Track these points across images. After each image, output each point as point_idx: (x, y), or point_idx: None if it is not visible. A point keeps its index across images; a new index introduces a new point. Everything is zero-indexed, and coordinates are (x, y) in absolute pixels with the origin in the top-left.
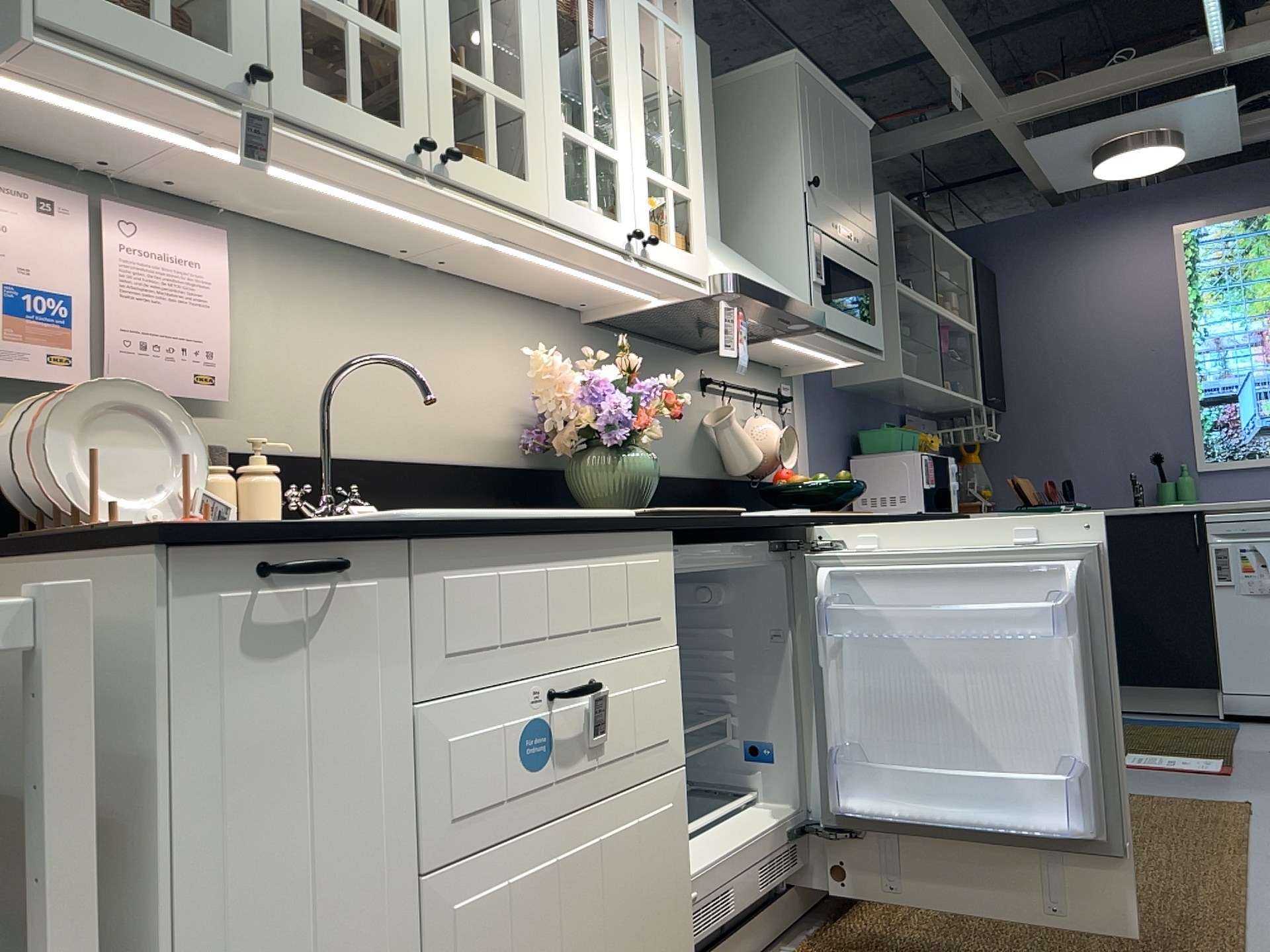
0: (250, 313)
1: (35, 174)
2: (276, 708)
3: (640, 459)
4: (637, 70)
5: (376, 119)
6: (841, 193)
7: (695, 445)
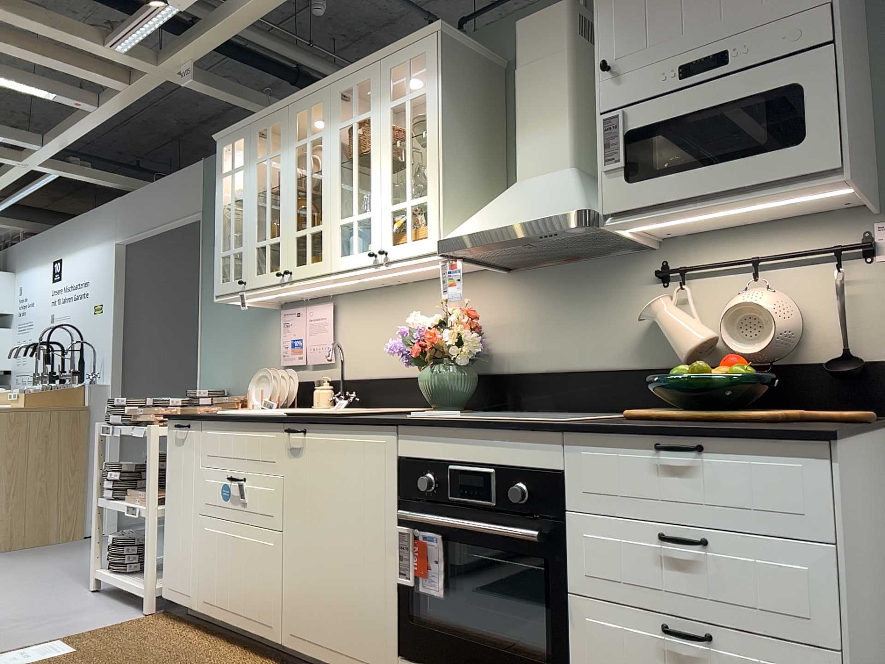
0: (343, 327)
1: (299, 305)
2: (180, 457)
3: (442, 372)
4: (386, 151)
5: (272, 272)
6: (687, 24)
7: (639, 338)
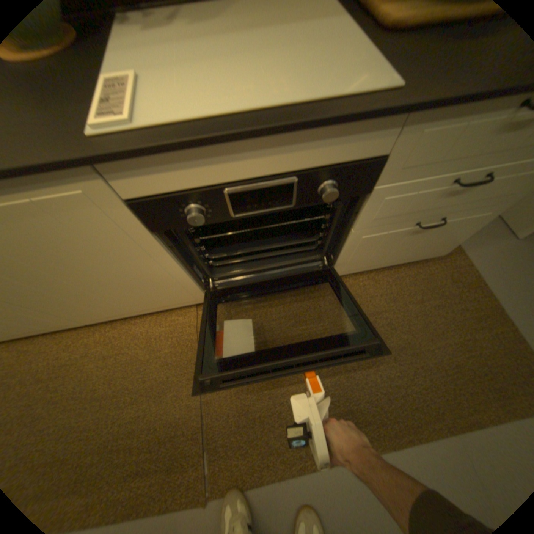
0: None
1: None
2: None
3: None
4: None
5: None
6: None
7: None
